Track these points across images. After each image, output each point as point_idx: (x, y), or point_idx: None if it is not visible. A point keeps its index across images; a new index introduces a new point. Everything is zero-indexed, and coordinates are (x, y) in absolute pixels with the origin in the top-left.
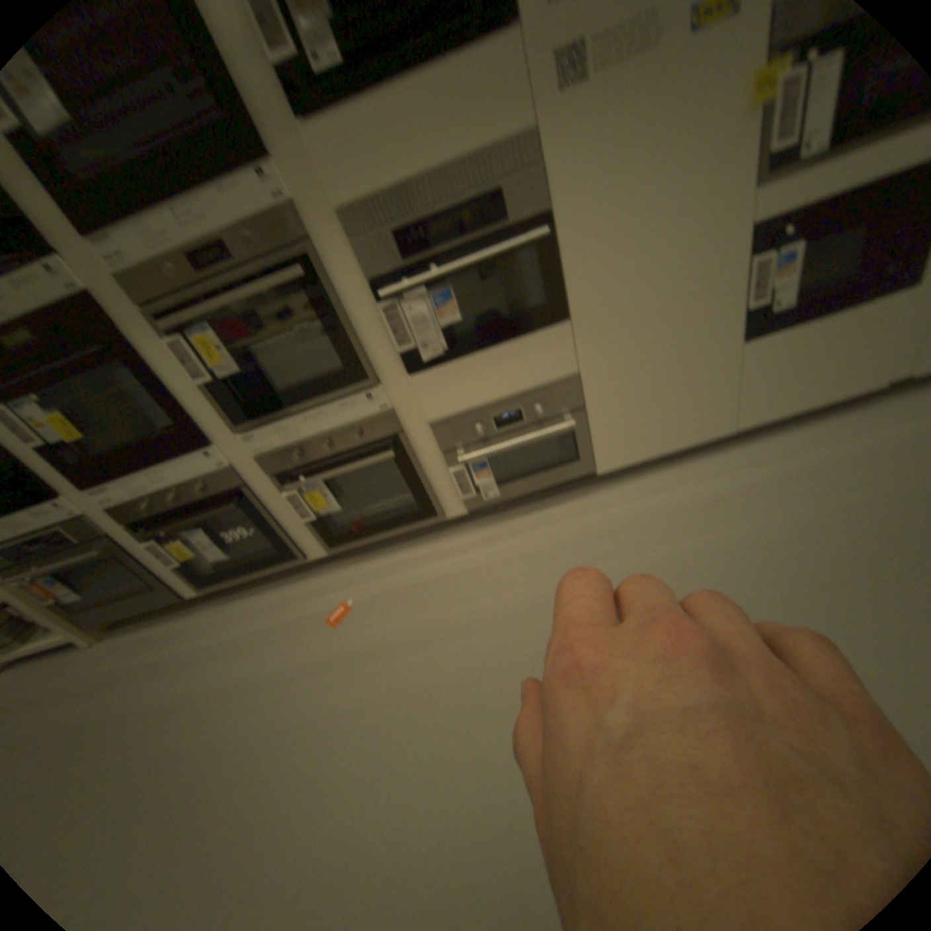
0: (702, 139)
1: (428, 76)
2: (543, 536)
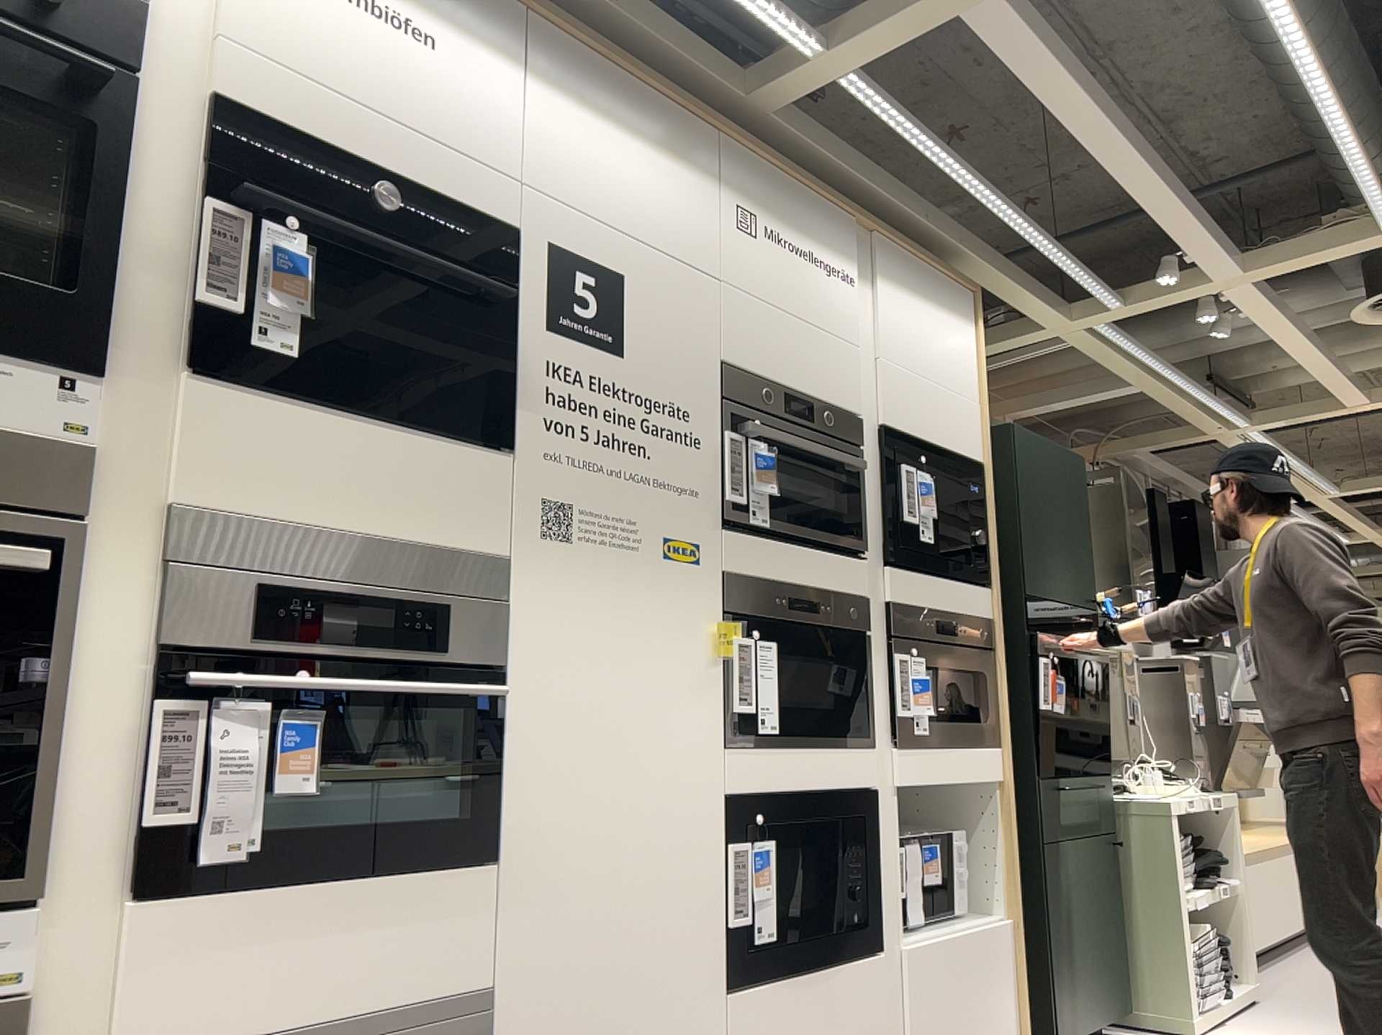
0: (675, 668)
1: (399, 440)
2: None
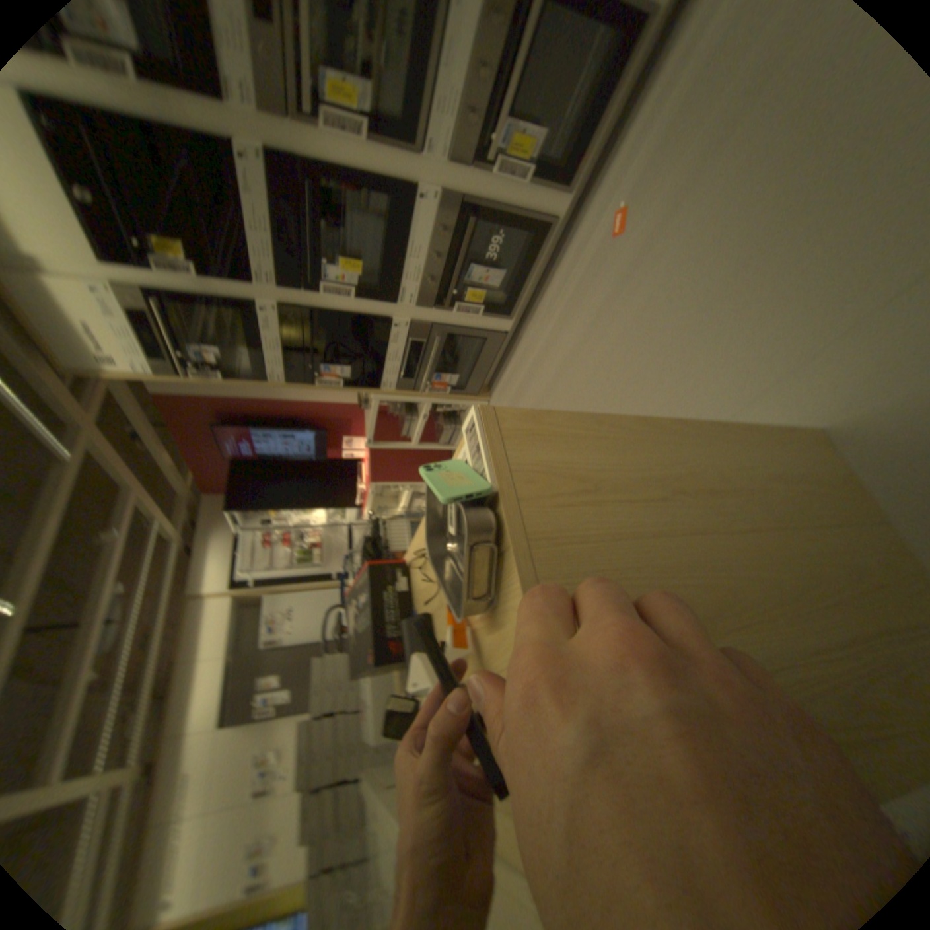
0: None
1: None
2: None
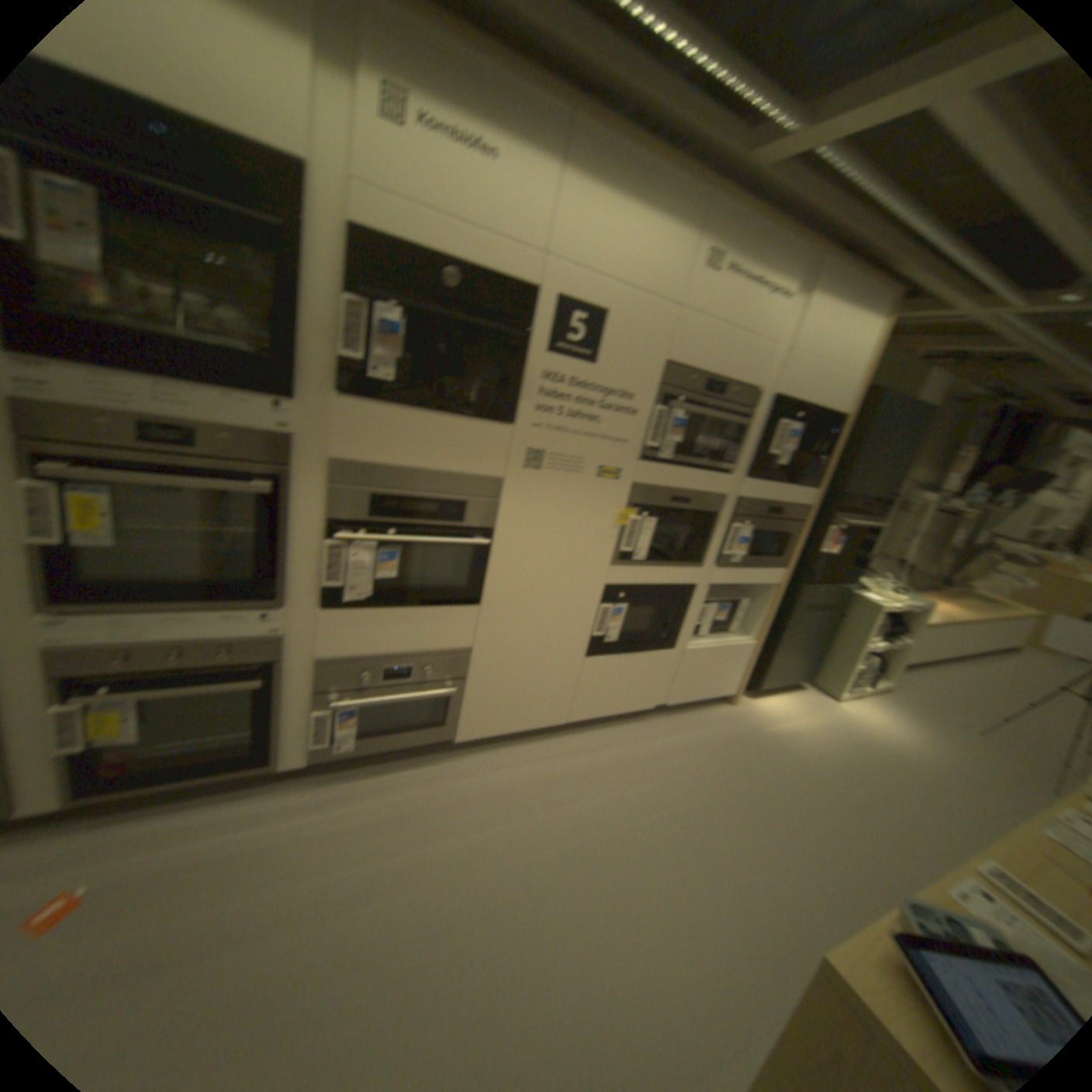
0: (592, 529)
1: (451, 421)
2: (392, 806)
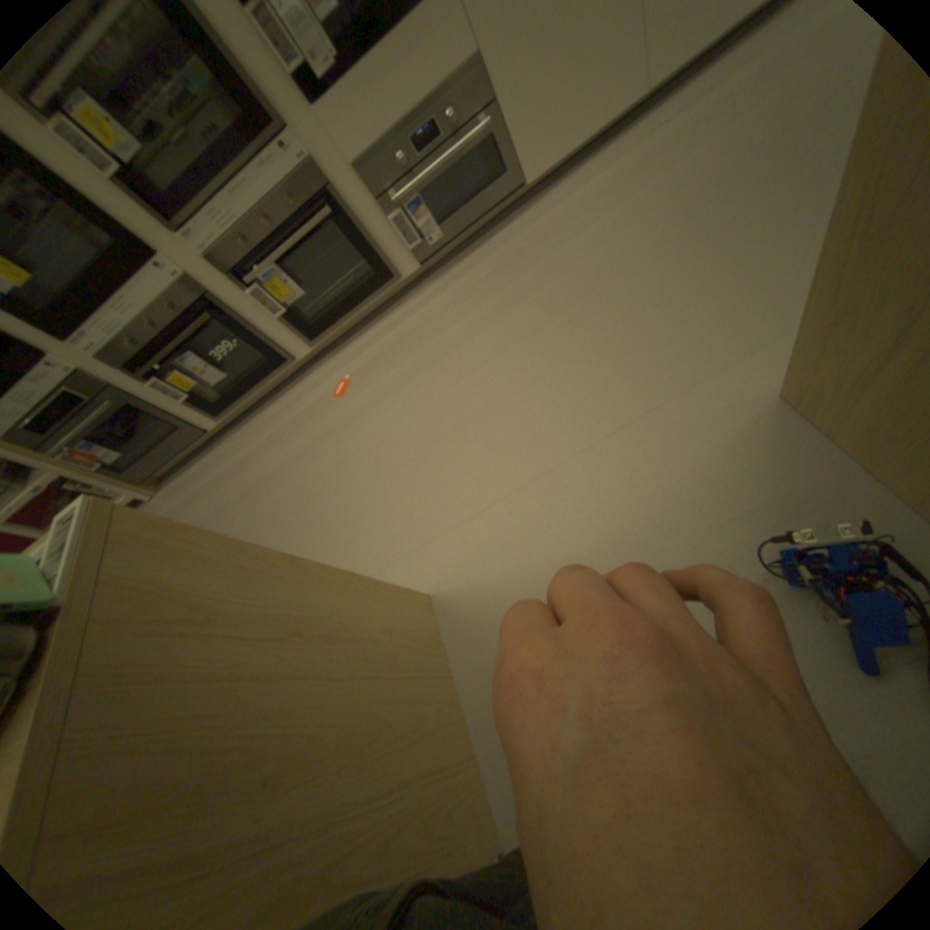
0: None
1: None
2: (495, 262)
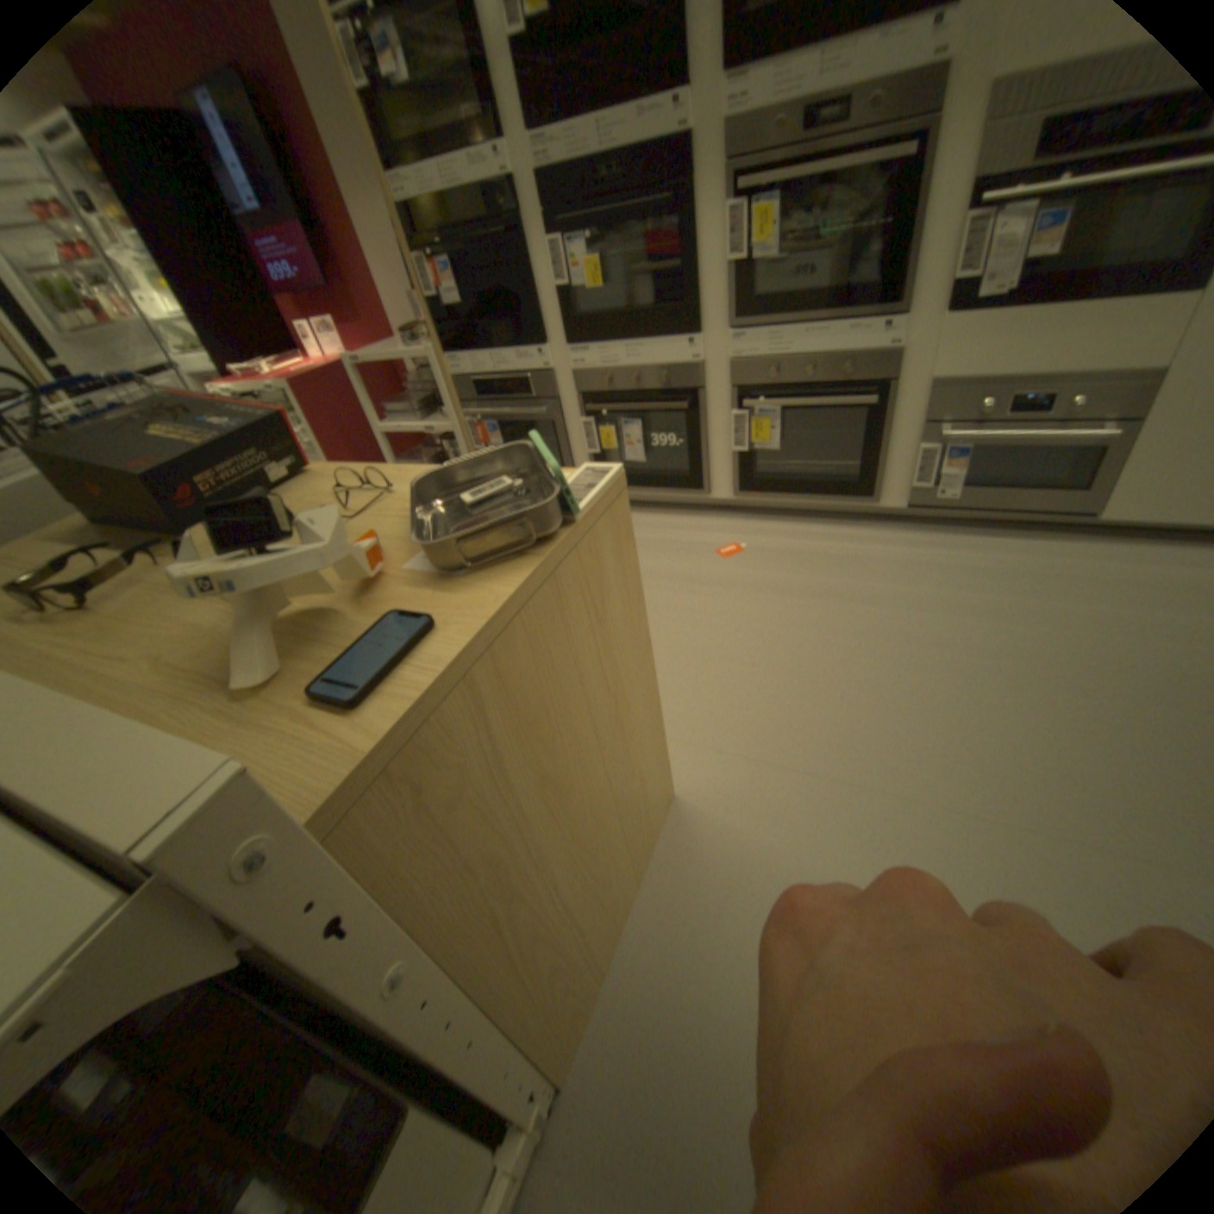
0: None
1: None
2: (994, 560)
